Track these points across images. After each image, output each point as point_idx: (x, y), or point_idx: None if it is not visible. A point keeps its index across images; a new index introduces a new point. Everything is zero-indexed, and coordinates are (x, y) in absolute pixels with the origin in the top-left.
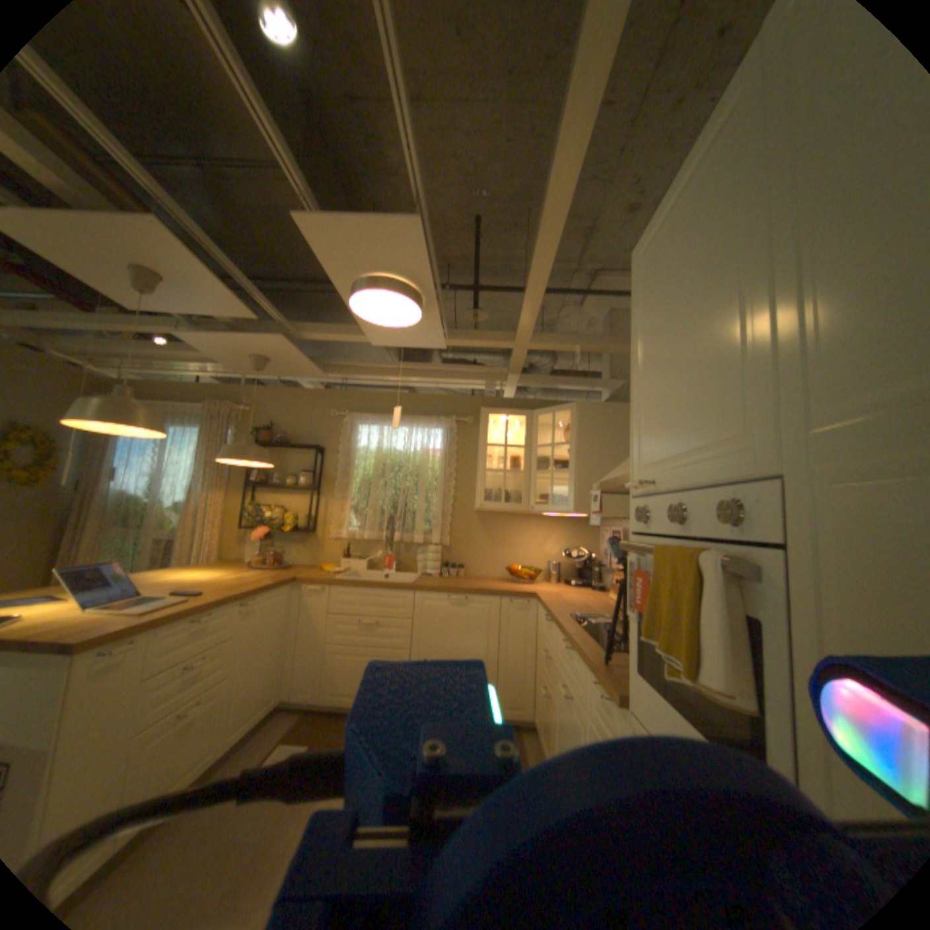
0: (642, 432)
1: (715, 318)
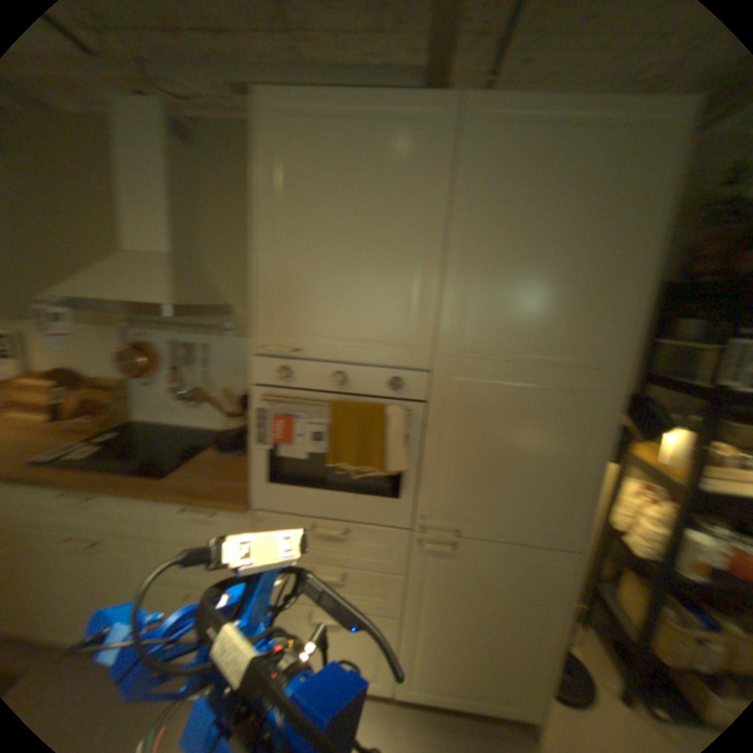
0: (285, 303)
1: (399, 262)
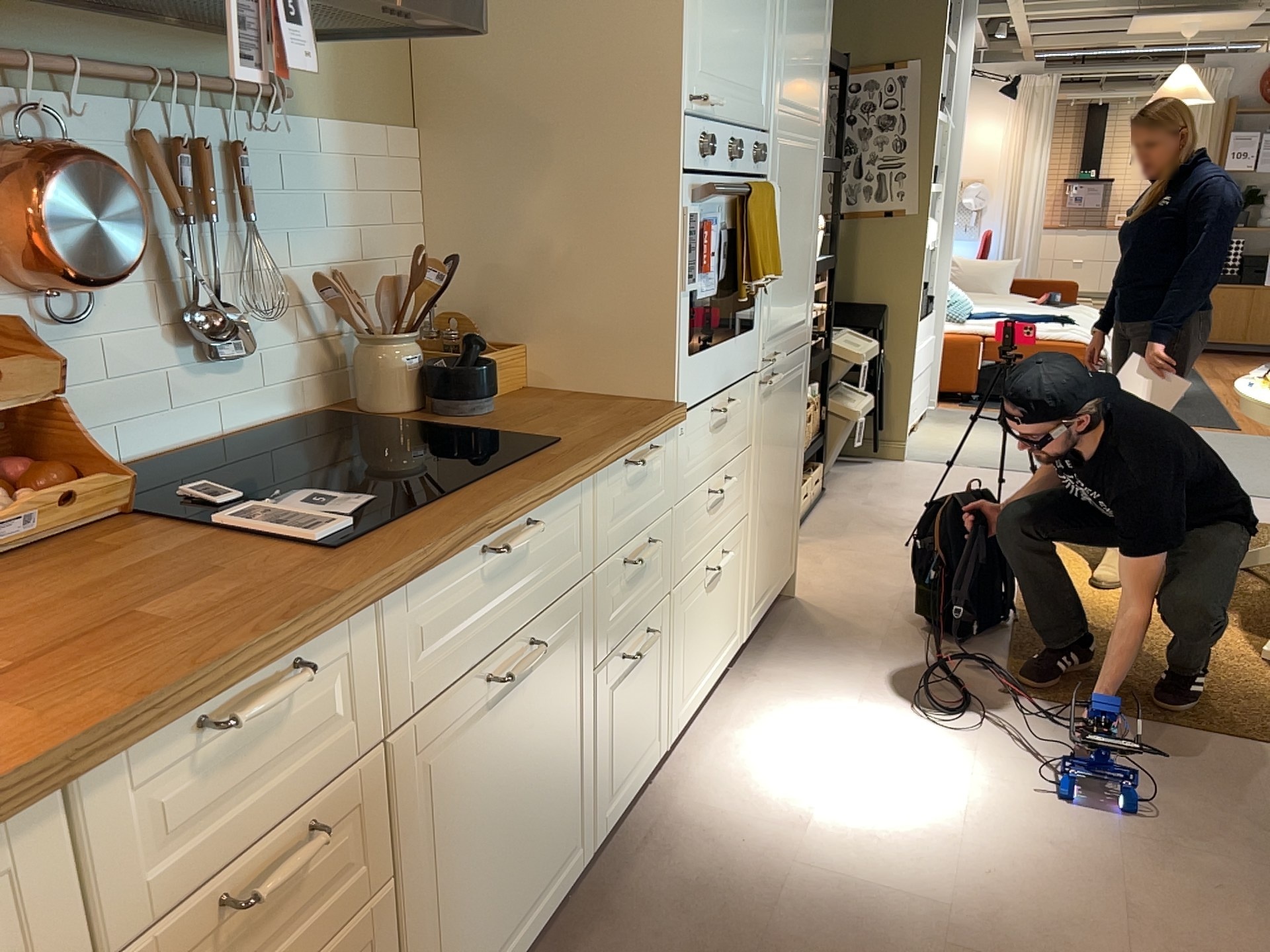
0: (705, 27)
1: None
